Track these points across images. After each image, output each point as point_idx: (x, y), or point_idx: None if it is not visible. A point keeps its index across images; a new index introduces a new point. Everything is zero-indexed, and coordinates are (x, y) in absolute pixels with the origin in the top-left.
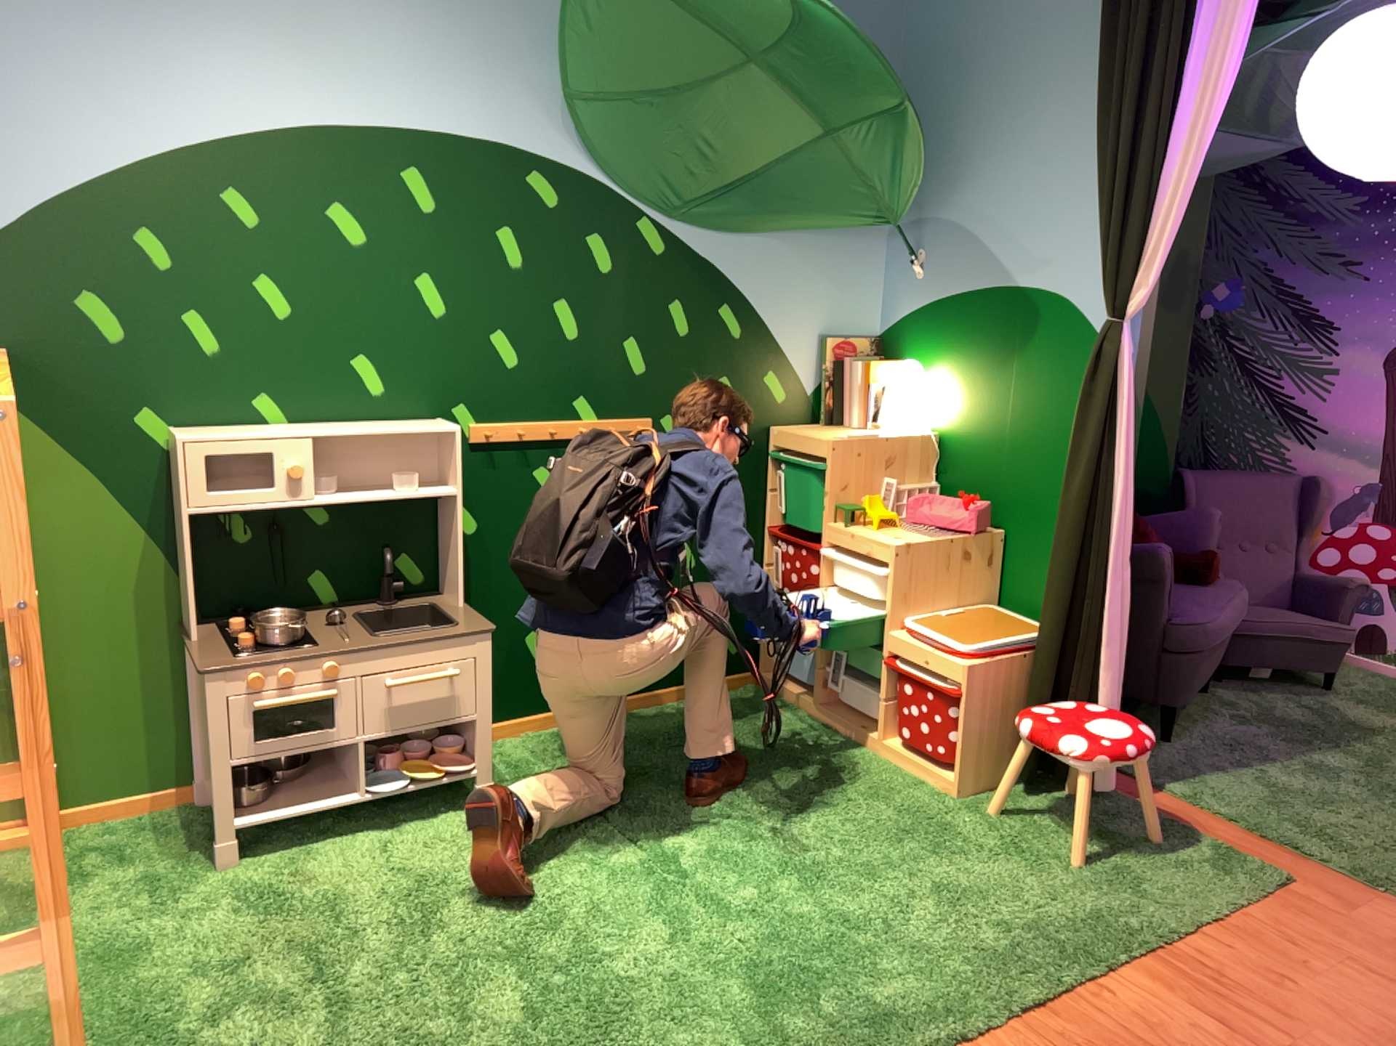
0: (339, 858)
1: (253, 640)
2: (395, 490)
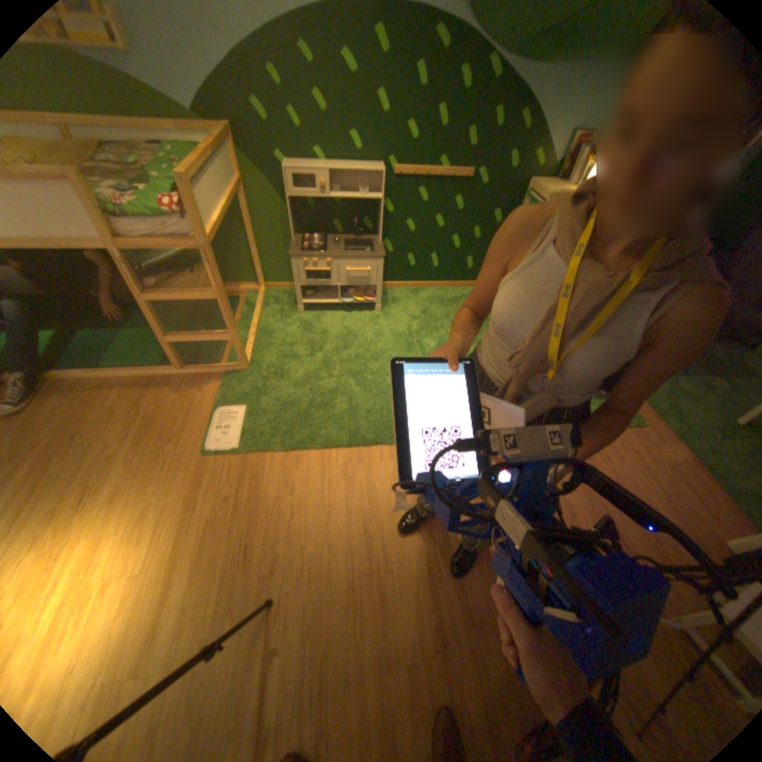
0: (326, 321)
1: (304, 247)
2: (358, 194)
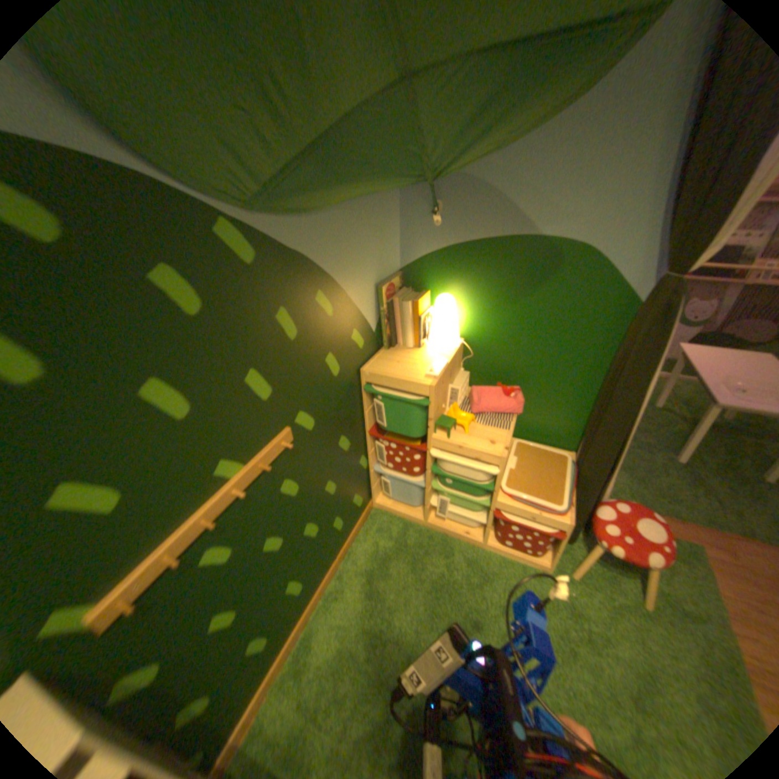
0: None
1: None
2: None
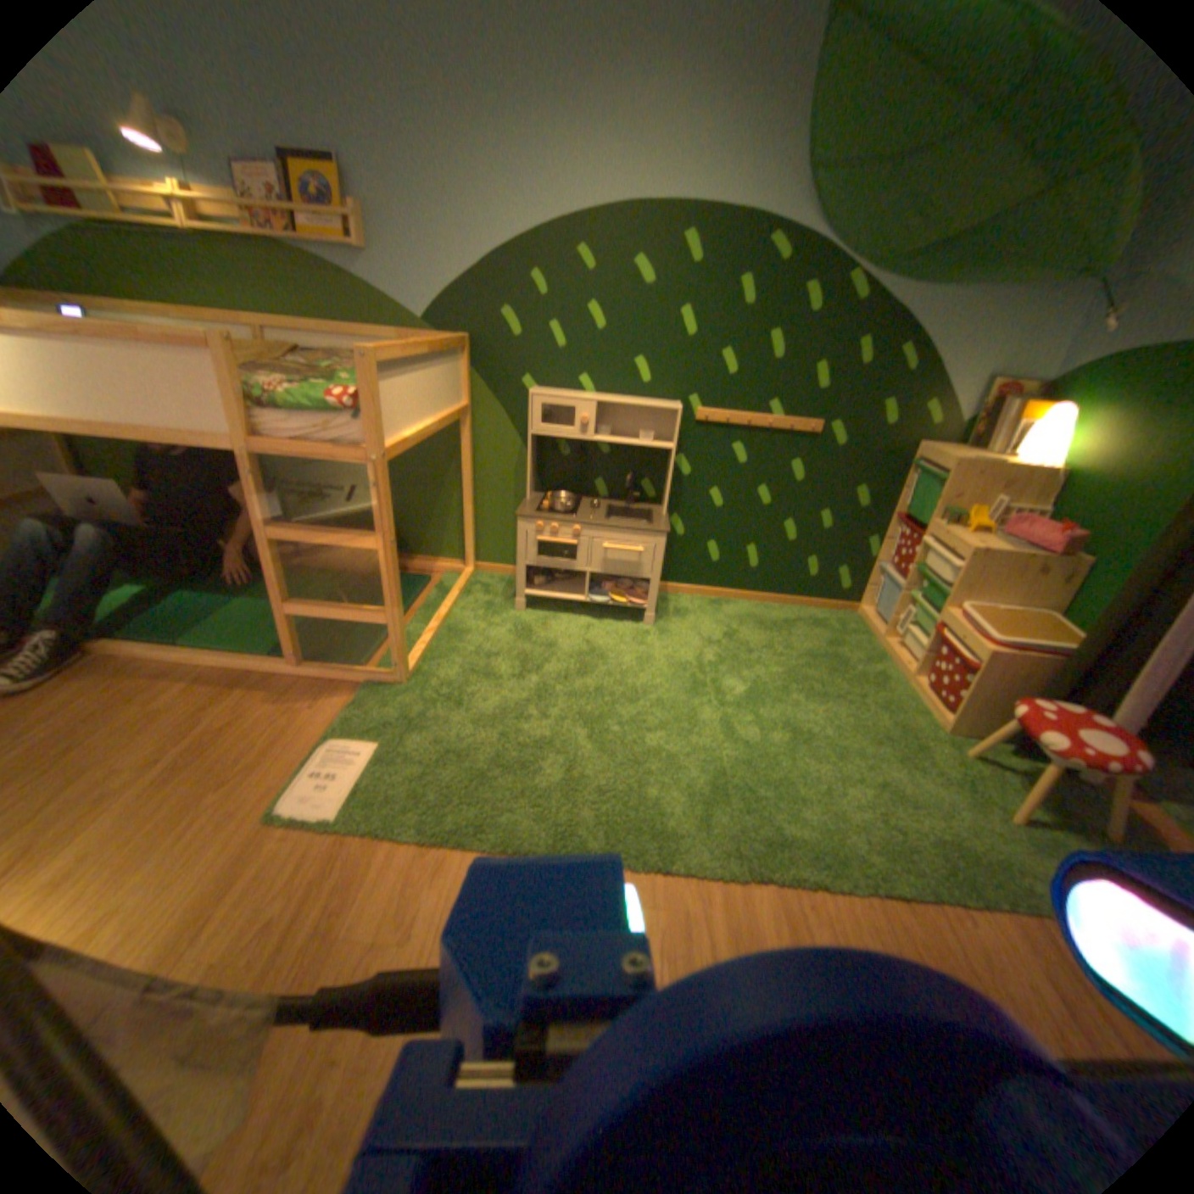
0: (557, 625)
1: (540, 504)
2: (635, 438)
